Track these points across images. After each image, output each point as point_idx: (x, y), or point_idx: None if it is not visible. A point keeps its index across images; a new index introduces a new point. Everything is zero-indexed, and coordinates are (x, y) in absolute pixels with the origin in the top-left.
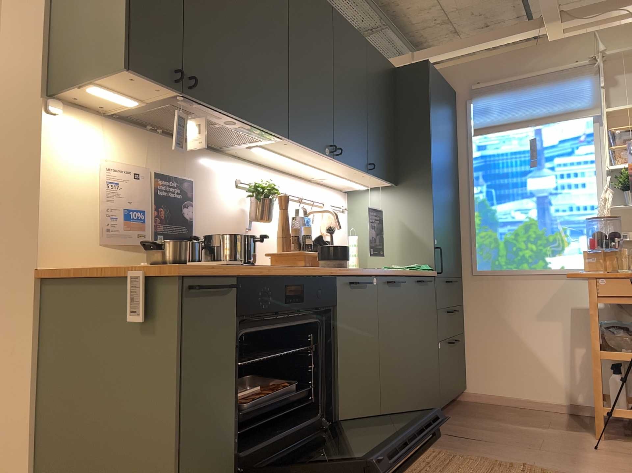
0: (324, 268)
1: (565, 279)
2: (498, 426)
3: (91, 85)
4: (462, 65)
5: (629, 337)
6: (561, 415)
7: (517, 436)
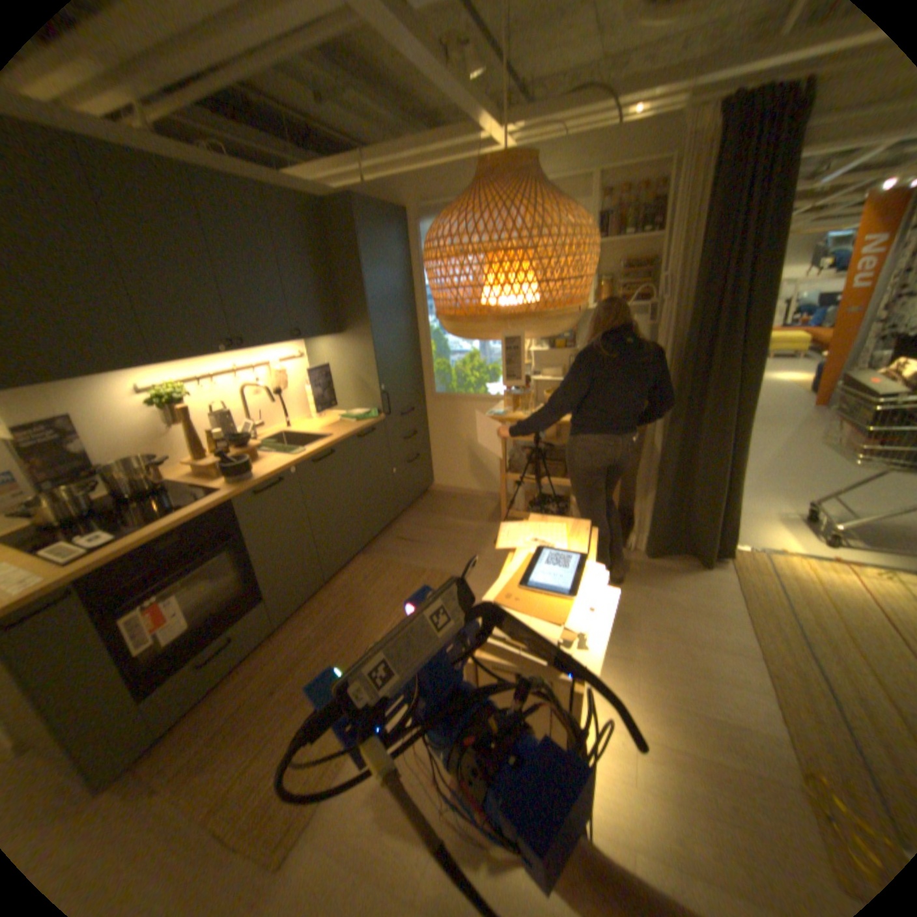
0: (215, 494)
1: (499, 404)
2: (439, 523)
3: None
4: (408, 173)
5: (526, 463)
6: (493, 502)
7: (447, 535)
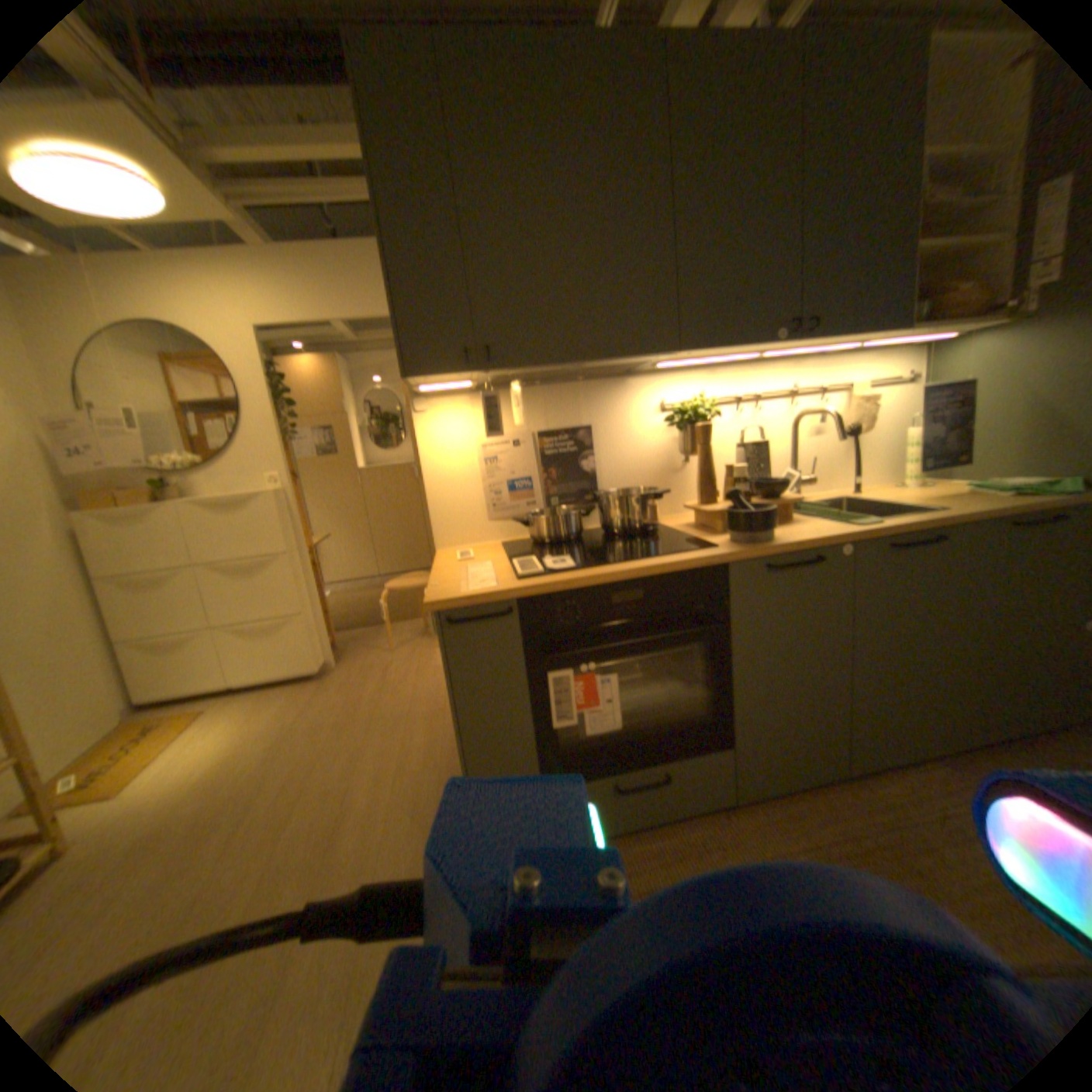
0: (712, 548)
1: None
2: None
3: (413, 387)
4: None
5: None
6: None
7: None
